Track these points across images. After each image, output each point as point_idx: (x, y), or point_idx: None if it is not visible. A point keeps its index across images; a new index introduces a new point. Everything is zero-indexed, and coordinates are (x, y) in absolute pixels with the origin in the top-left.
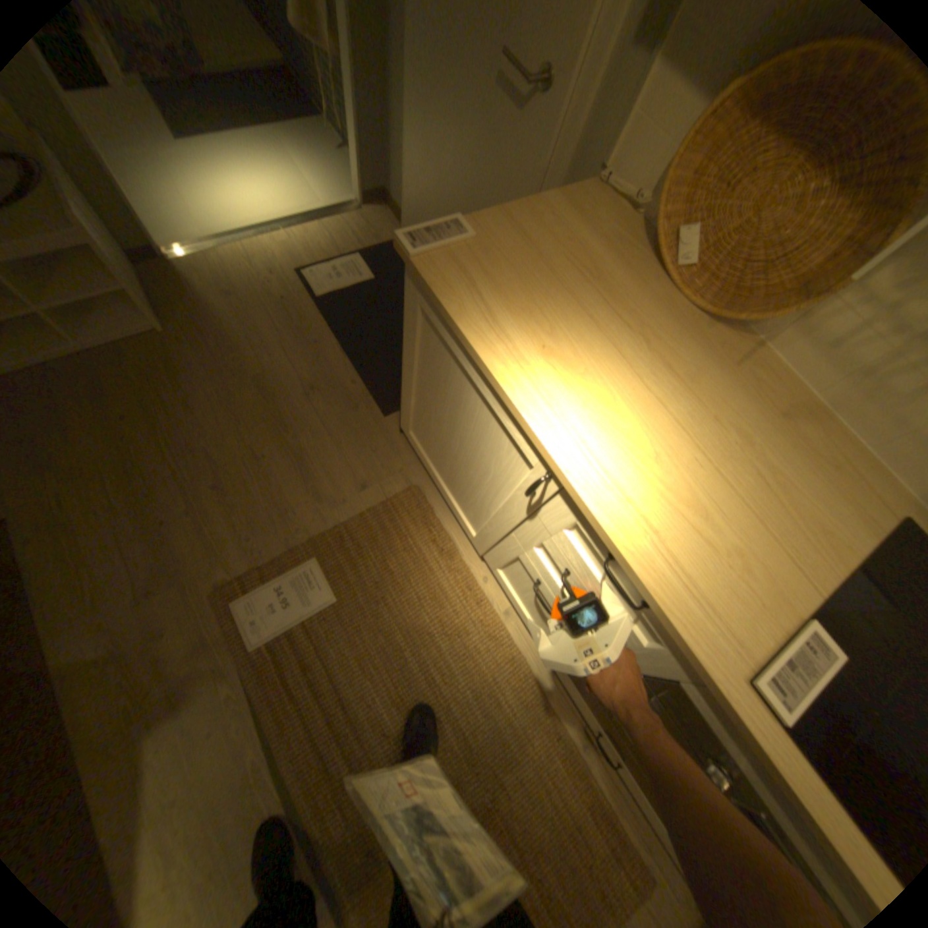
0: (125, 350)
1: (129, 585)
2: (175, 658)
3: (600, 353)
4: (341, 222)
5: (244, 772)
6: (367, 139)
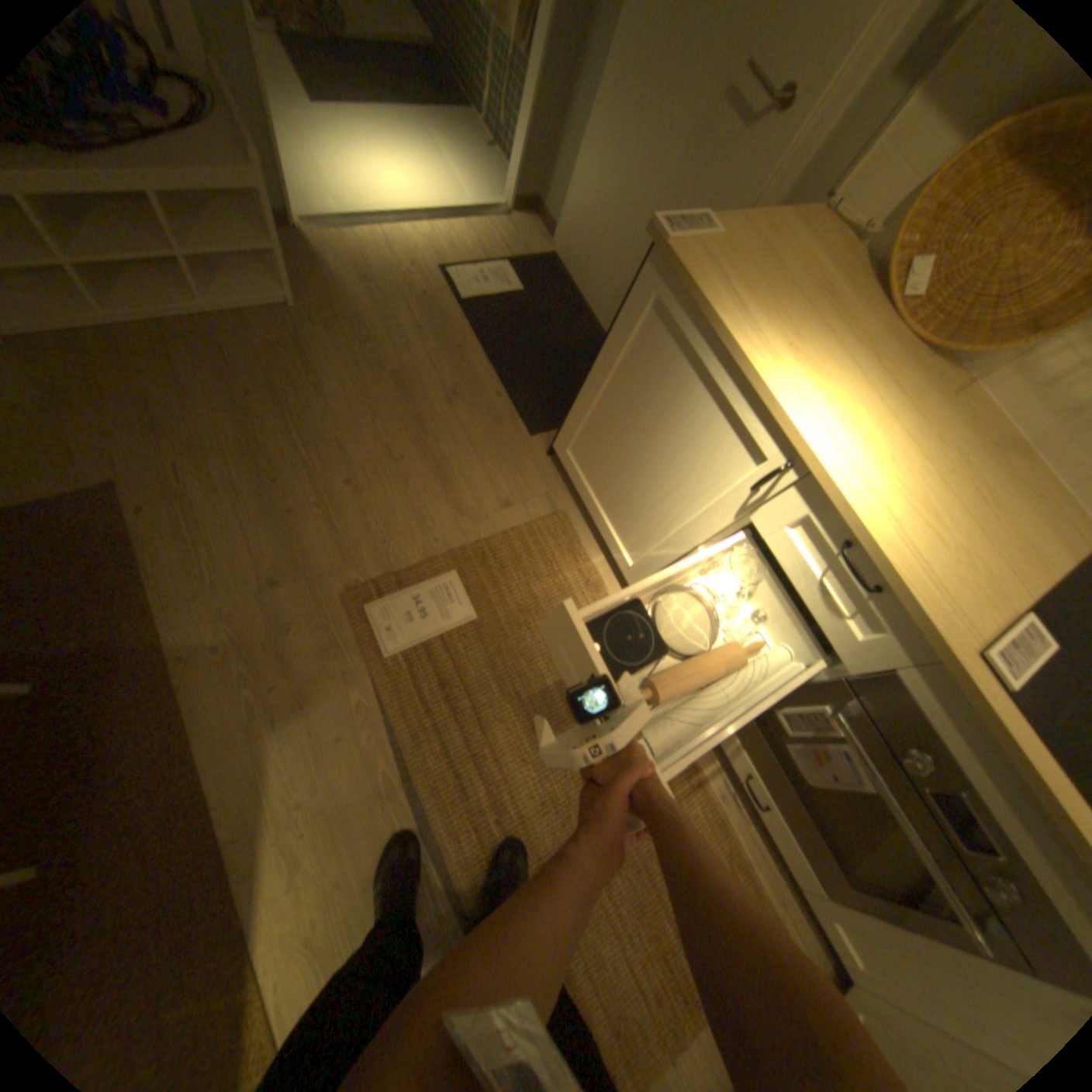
0: (253, 320)
1: (253, 572)
2: (303, 655)
3: (839, 360)
4: (490, 224)
5: (375, 782)
6: (533, 140)
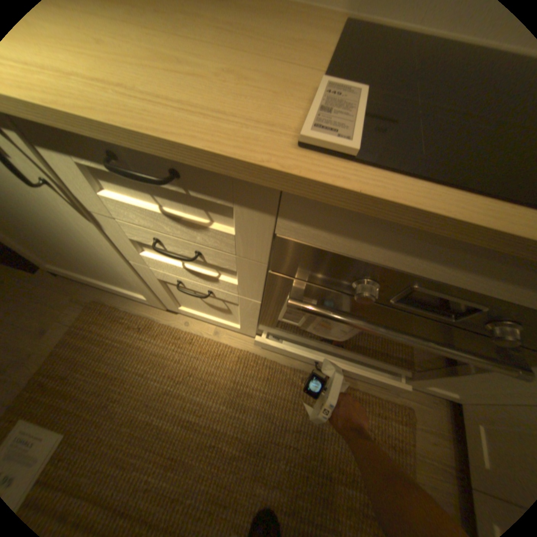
0: None
1: None
2: None
3: None
4: None
5: None
6: None
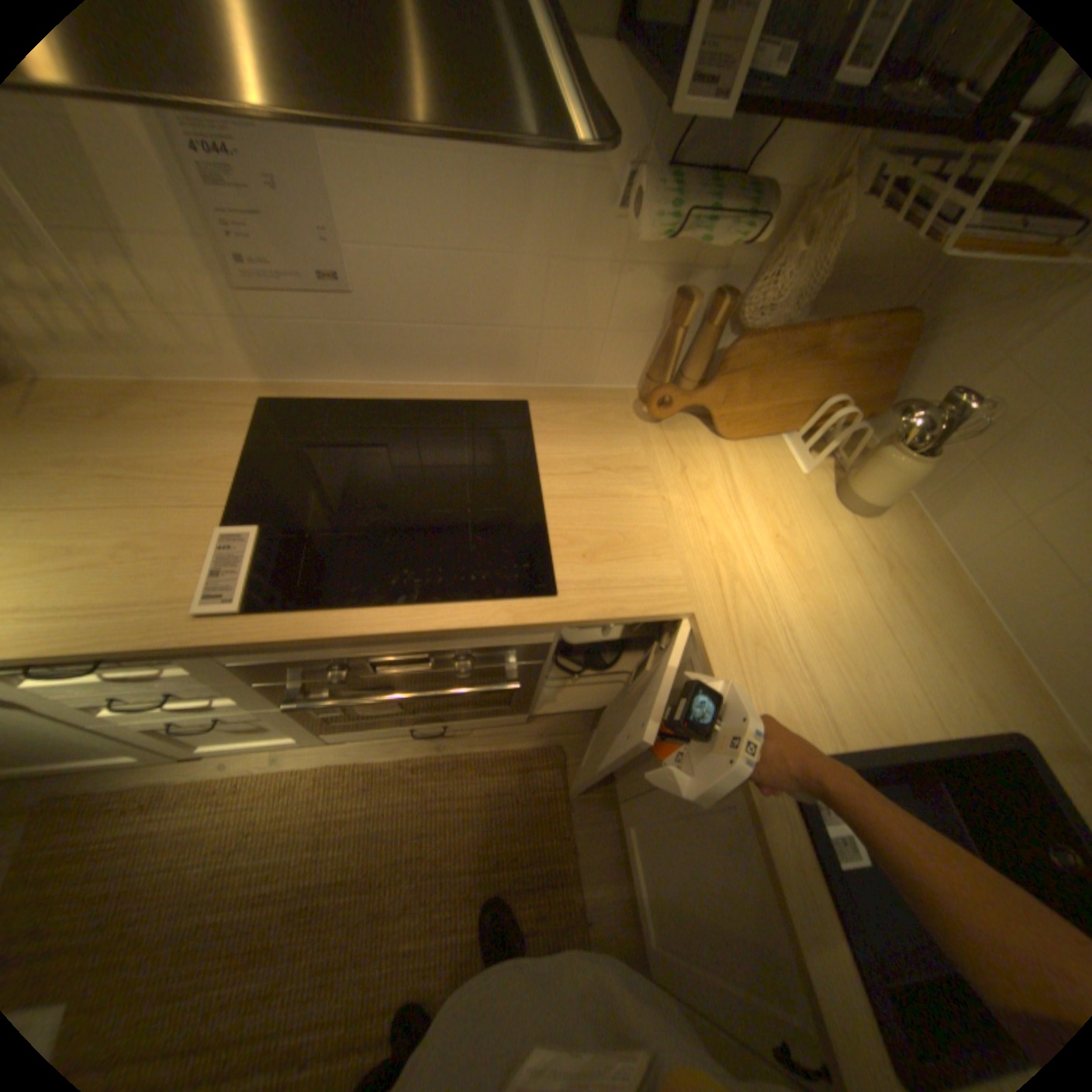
0: None
1: None
2: None
3: None
4: None
5: None
6: None
